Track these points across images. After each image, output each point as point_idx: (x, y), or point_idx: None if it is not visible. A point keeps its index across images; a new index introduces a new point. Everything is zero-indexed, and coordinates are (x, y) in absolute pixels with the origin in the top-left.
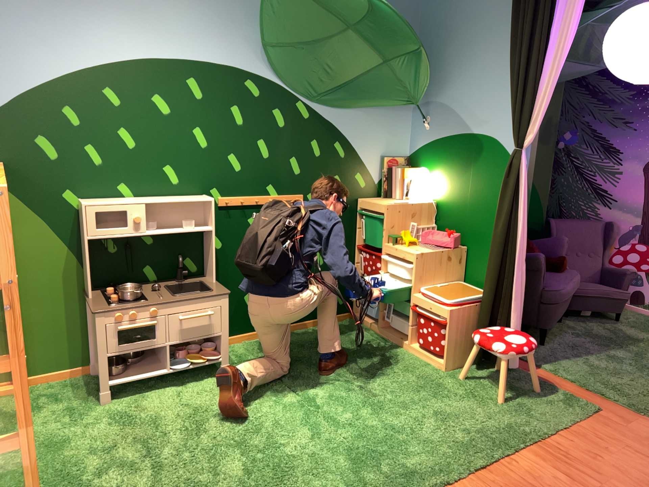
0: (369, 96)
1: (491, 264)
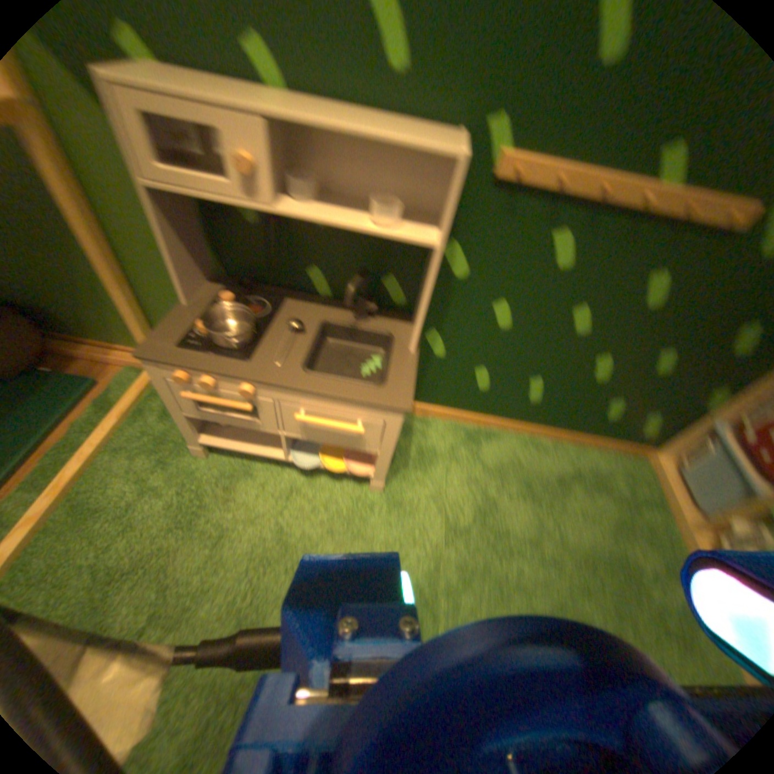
0: None
1: None
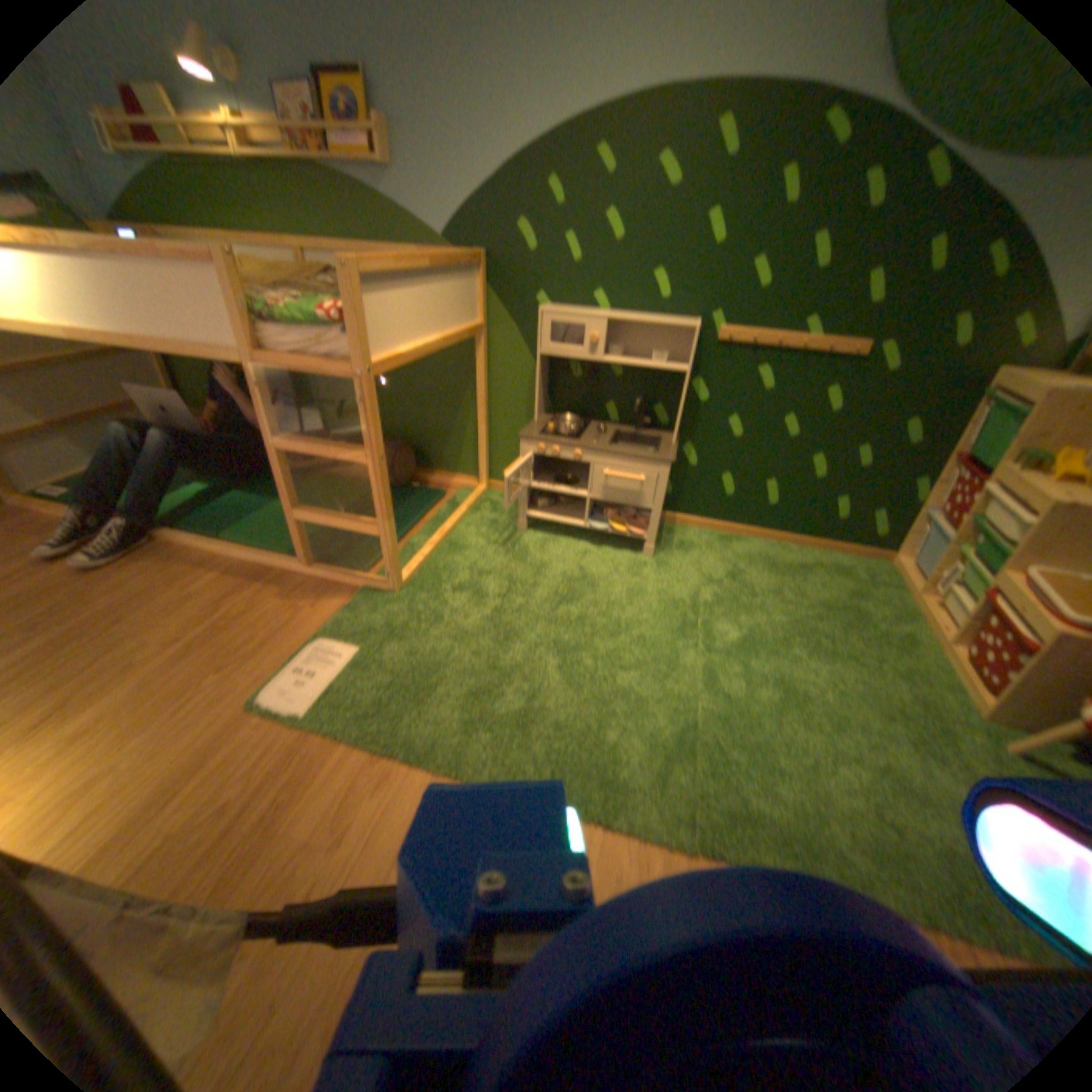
0: None
1: None
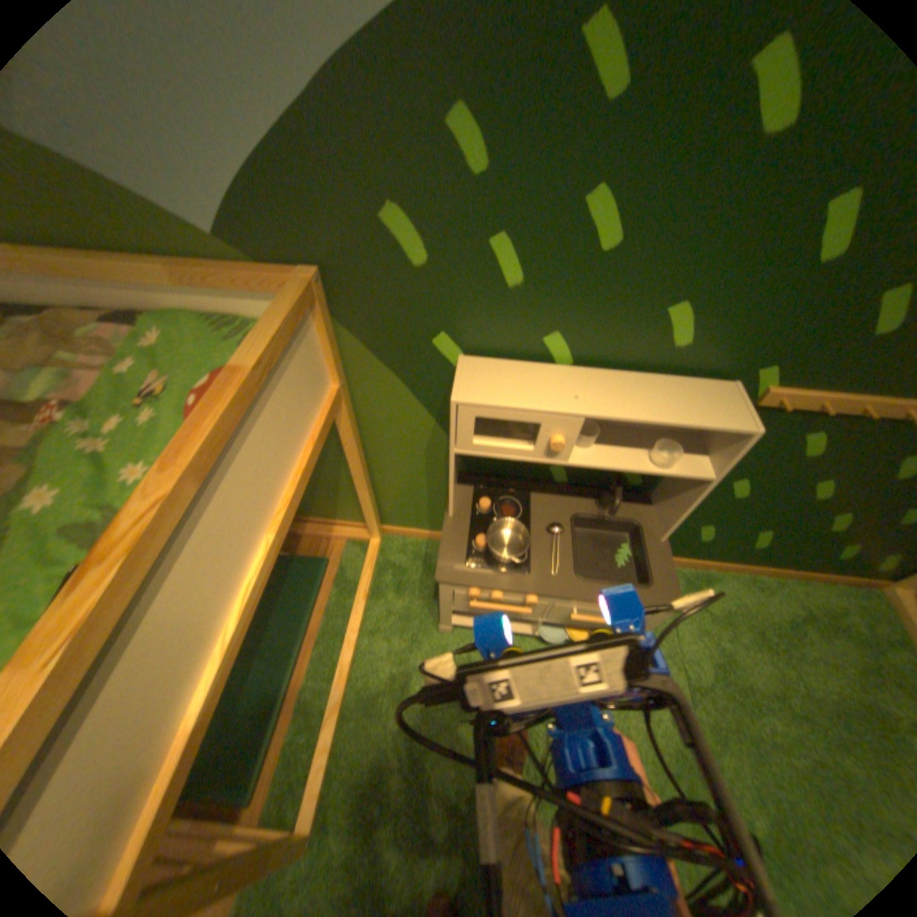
0: None
1: None
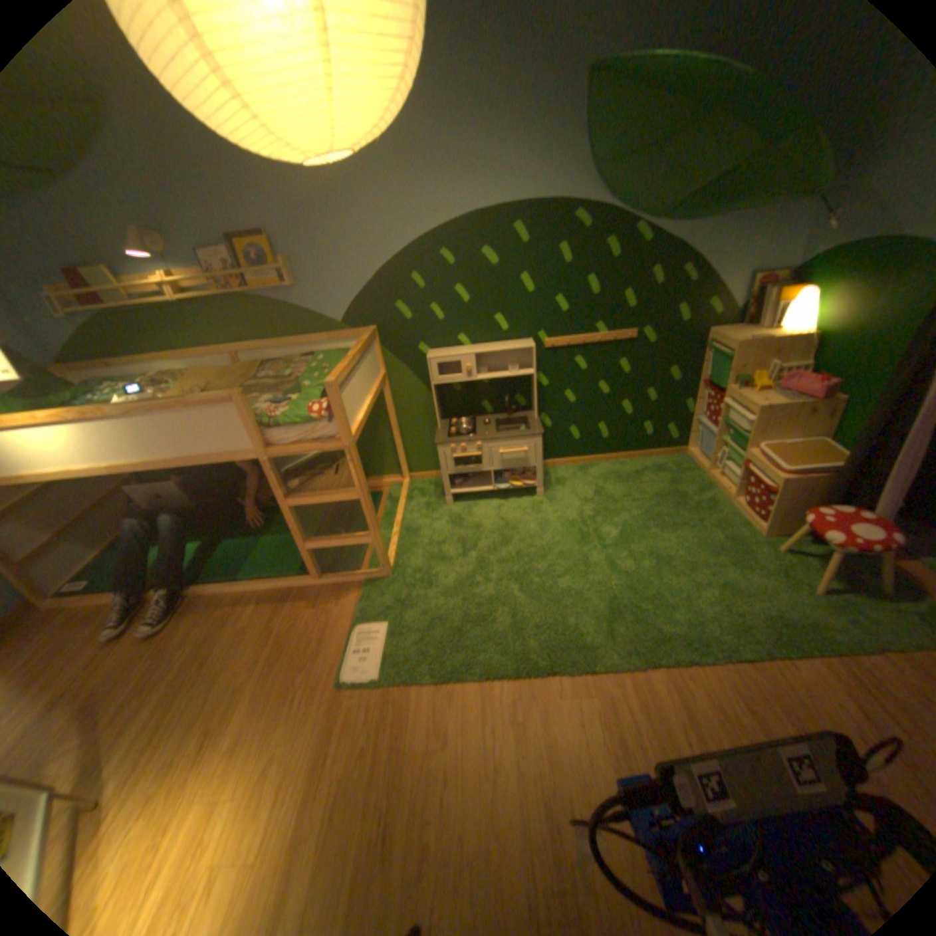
0: (743, 192)
1: (870, 436)
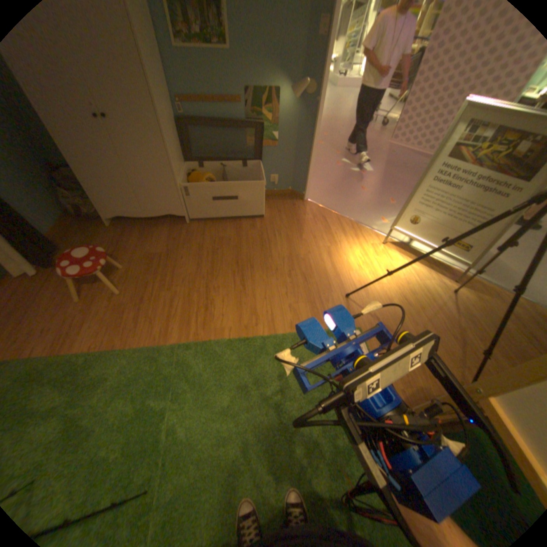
0: None
1: None
